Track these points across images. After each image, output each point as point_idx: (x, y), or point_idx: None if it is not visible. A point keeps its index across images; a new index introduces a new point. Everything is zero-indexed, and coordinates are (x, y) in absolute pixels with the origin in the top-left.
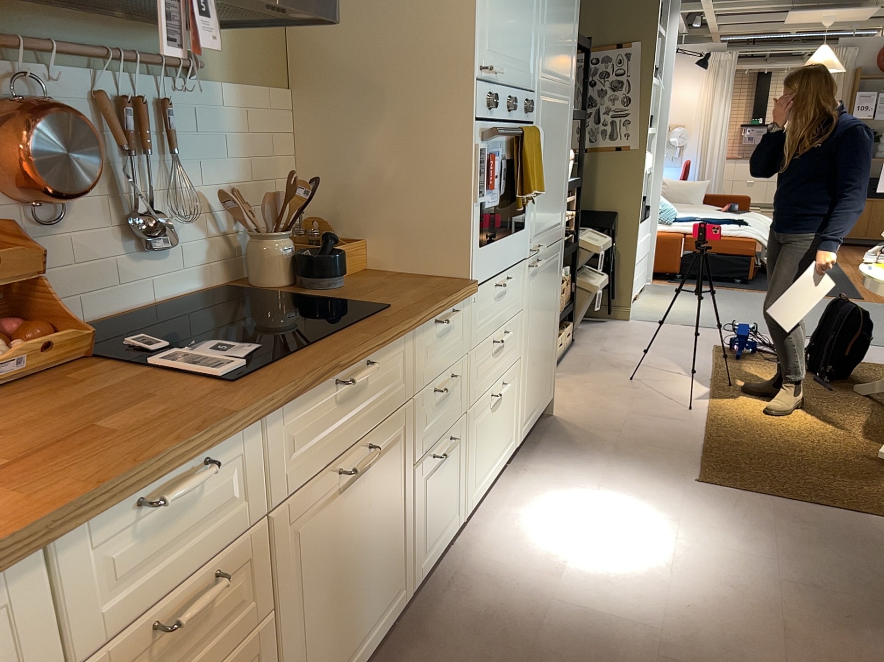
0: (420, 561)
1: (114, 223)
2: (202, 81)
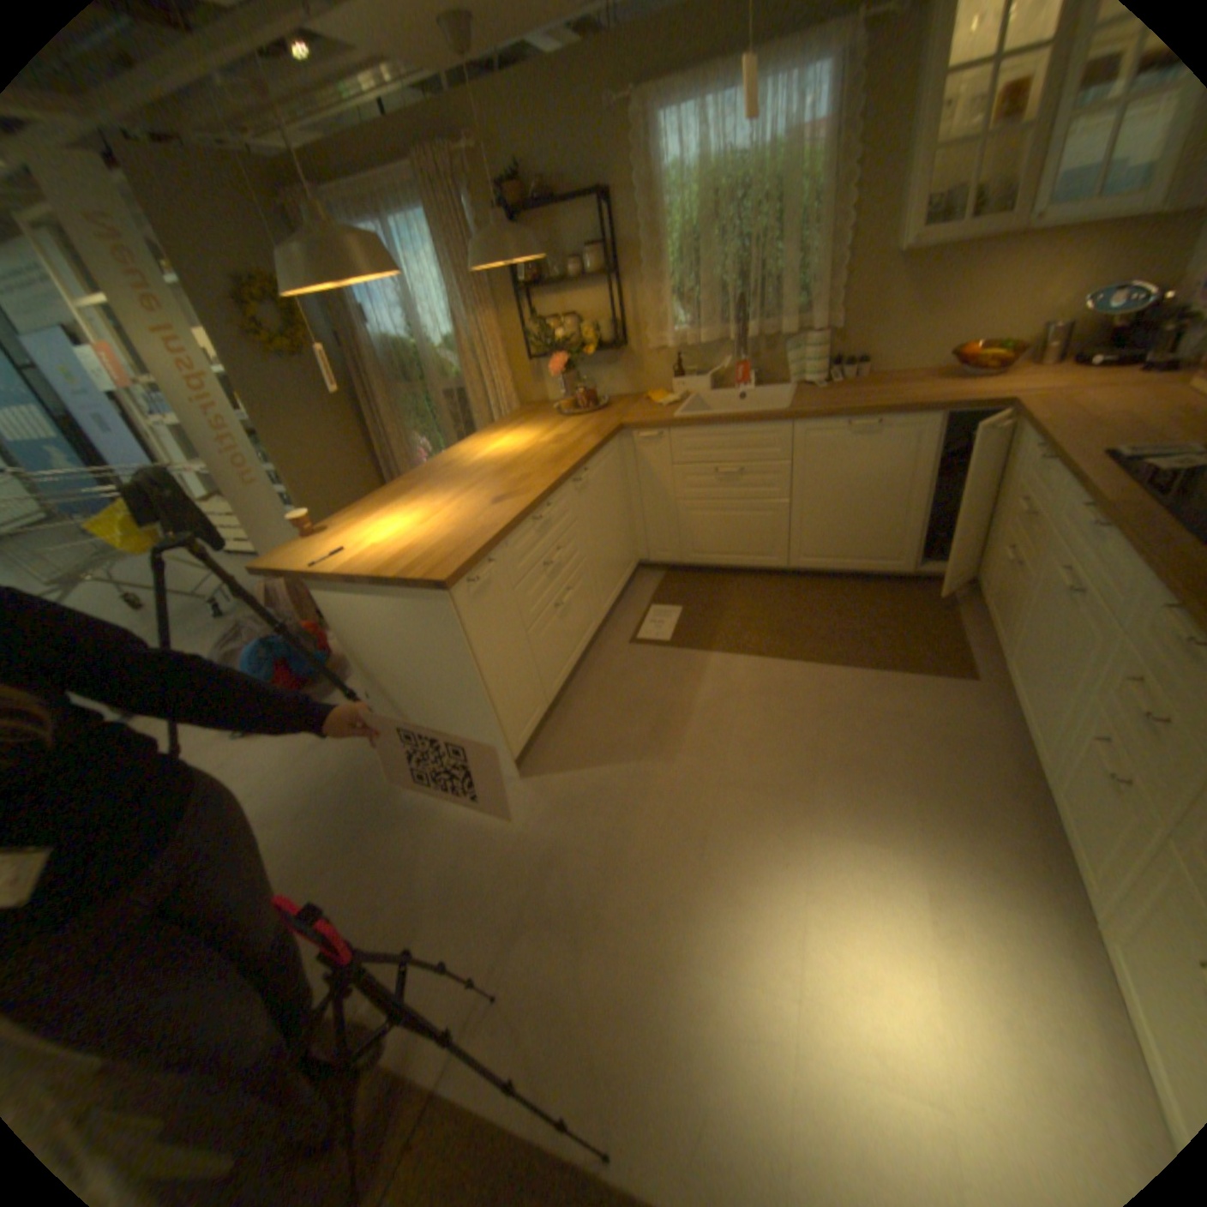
0: (1063, 790)
1: None
2: None
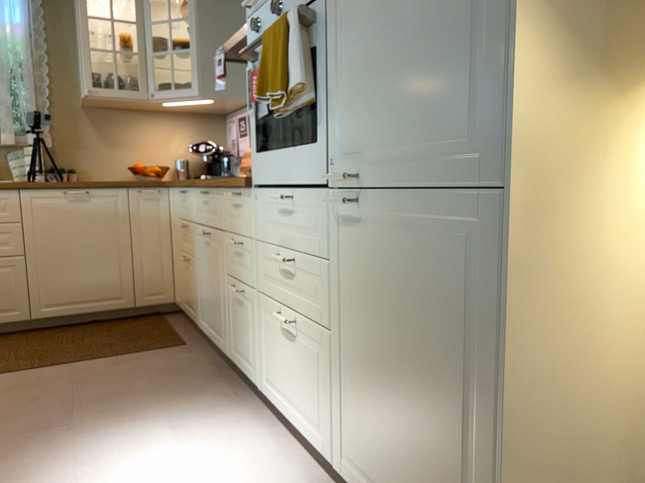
0: (232, 347)
1: None
2: None
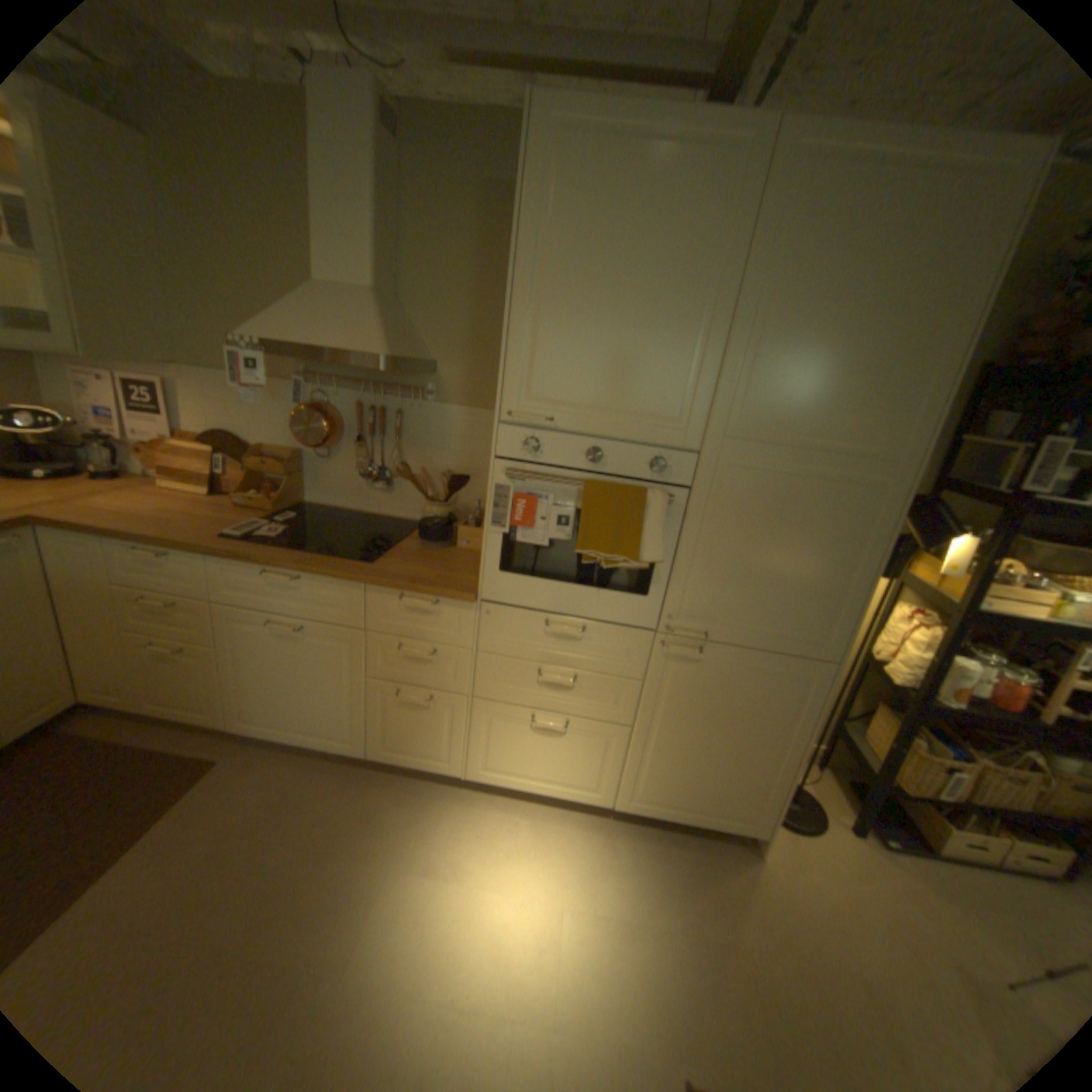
0: (377, 747)
1: (358, 467)
2: (435, 403)
